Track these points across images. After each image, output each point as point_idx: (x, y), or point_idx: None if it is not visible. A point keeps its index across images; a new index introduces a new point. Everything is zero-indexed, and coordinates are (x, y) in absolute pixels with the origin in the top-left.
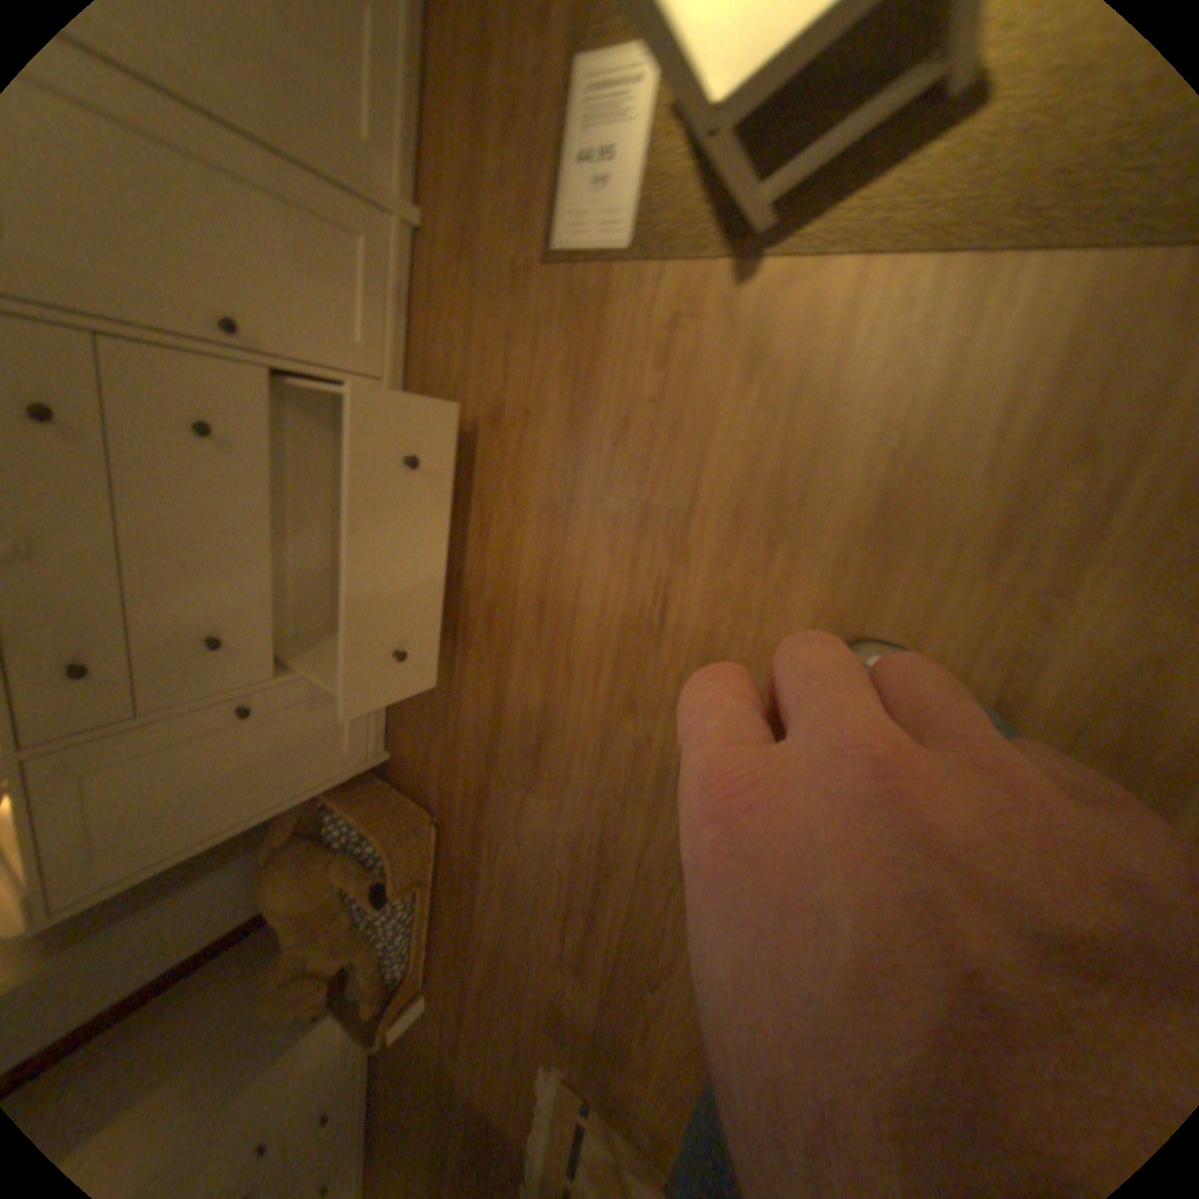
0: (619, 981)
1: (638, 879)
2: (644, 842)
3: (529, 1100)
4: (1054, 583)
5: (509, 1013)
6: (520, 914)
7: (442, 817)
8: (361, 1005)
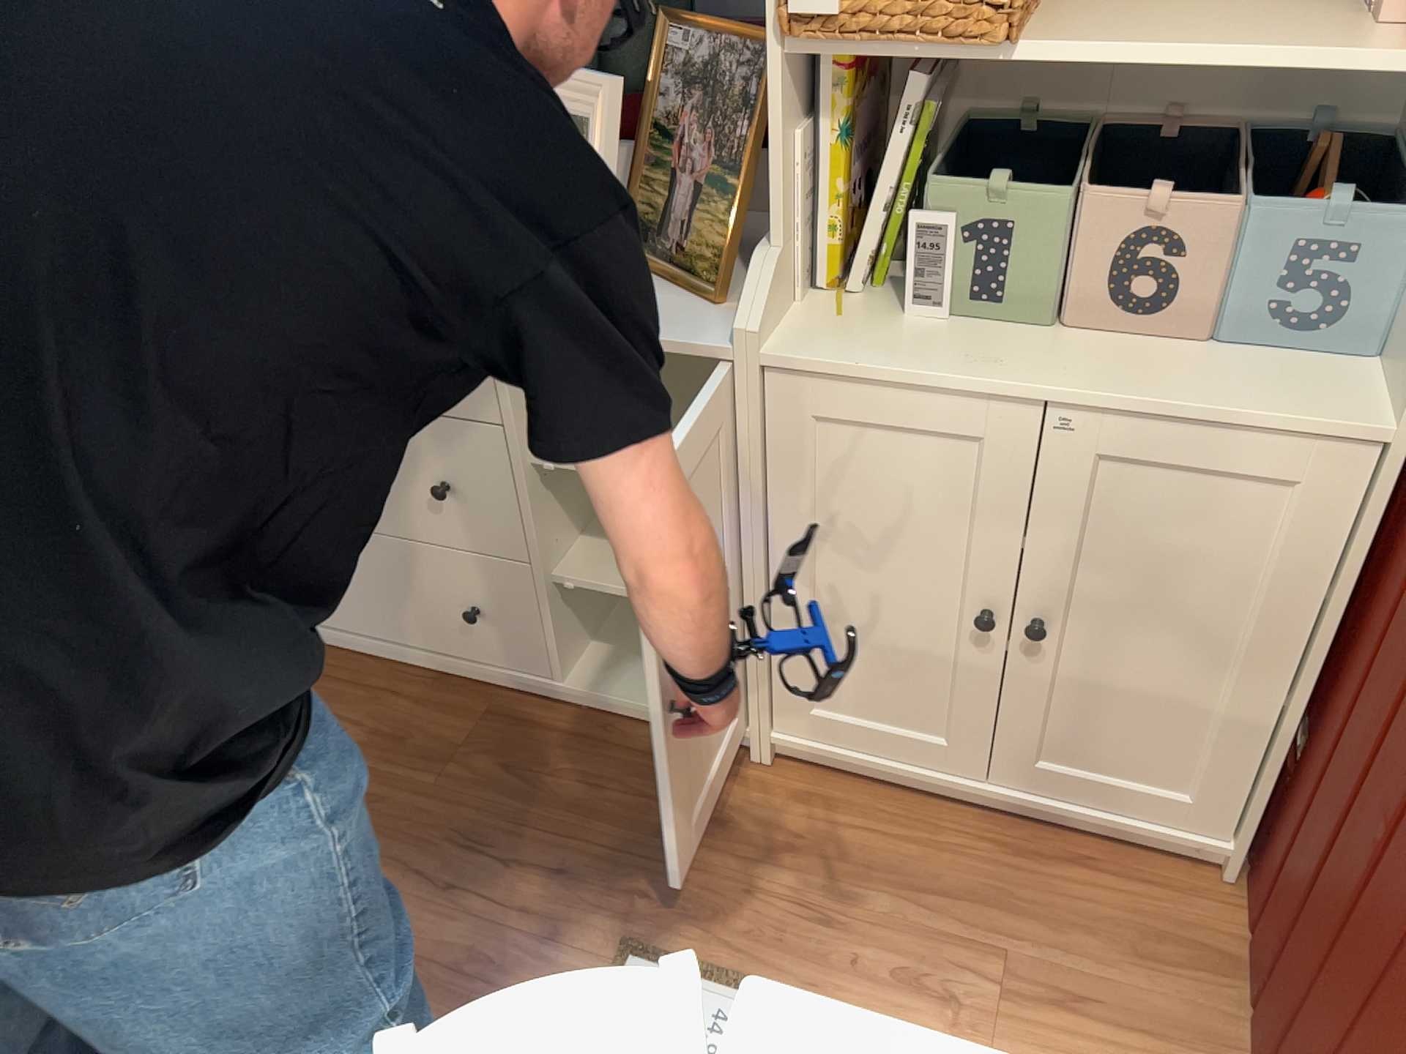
0: None
1: None
2: None
3: None
4: None
5: None
6: None
7: None
8: None
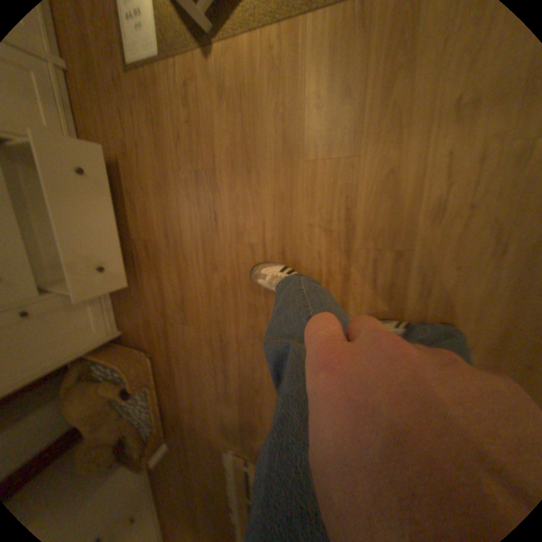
0: (244, 396)
1: (238, 345)
2: (236, 327)
3: (223, 470)
4: (352, 151)
5: (204, 433)
6: (196, 384)
7: (151, 352)
8: (133, 453)
